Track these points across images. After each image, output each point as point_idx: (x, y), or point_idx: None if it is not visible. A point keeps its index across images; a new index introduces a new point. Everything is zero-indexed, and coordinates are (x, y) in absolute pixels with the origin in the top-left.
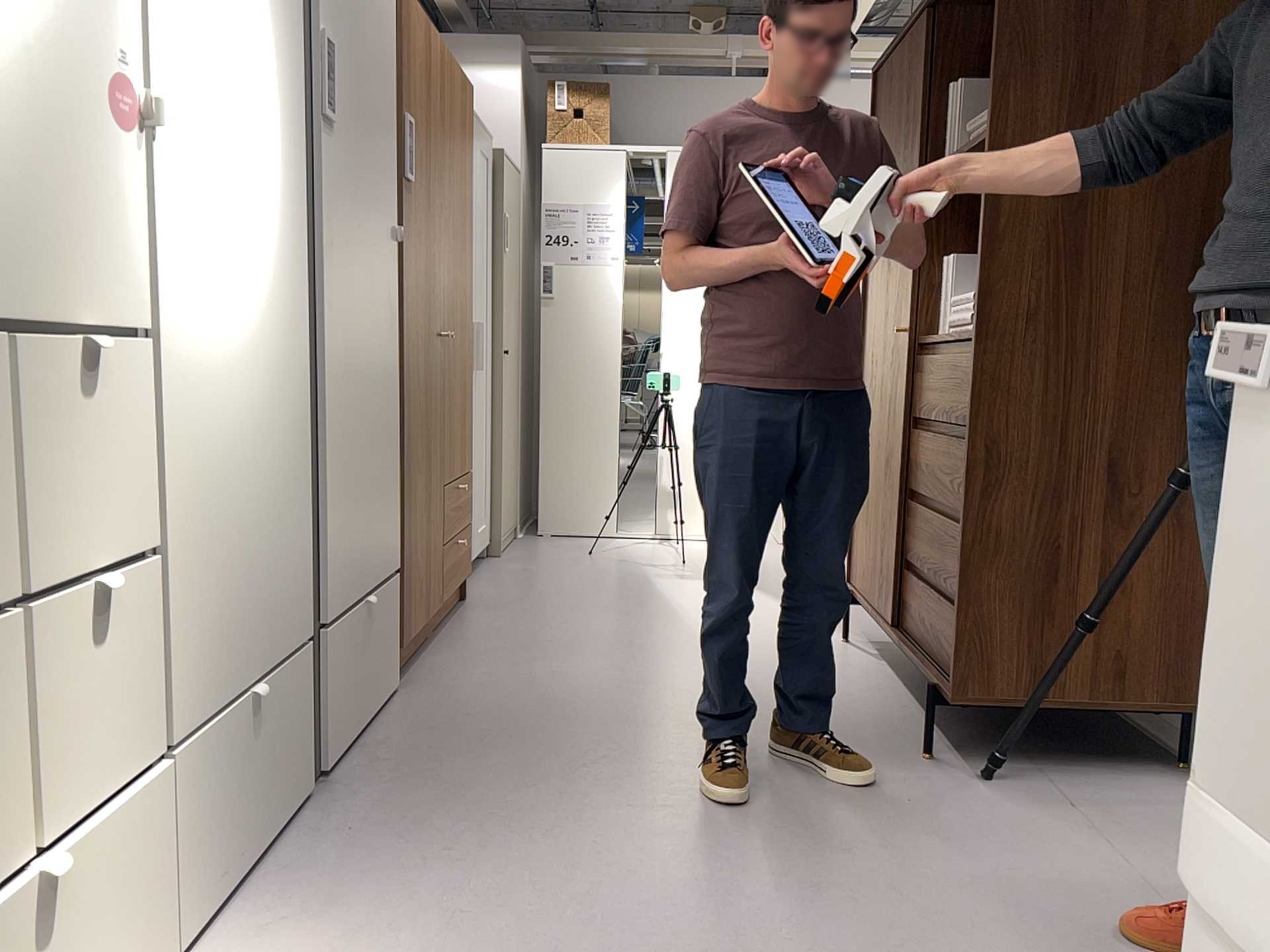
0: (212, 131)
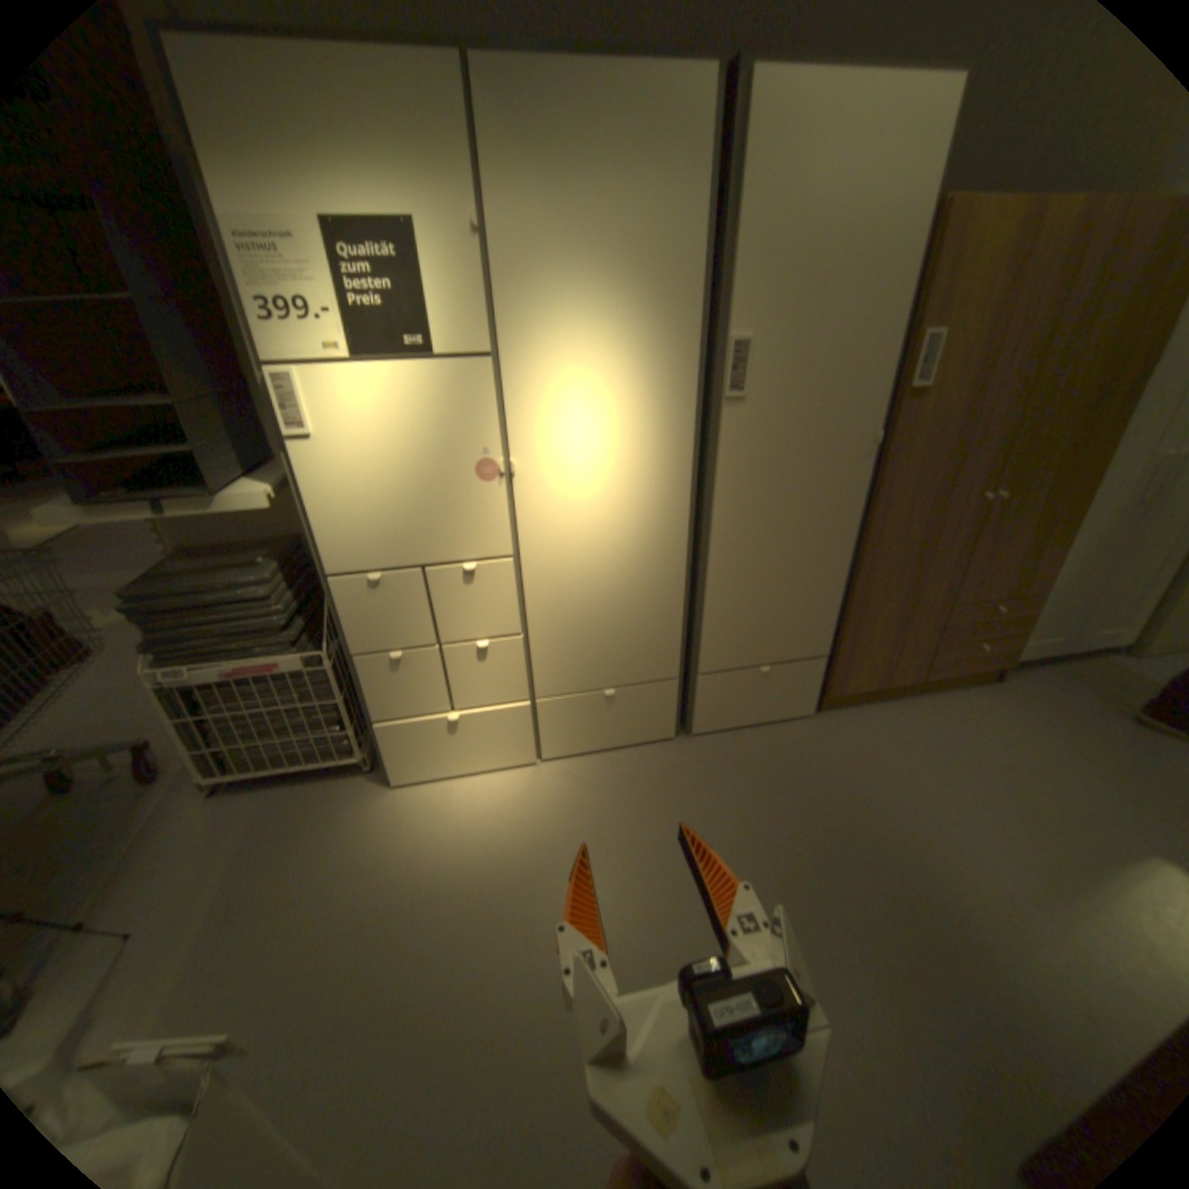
0: (578, 455)
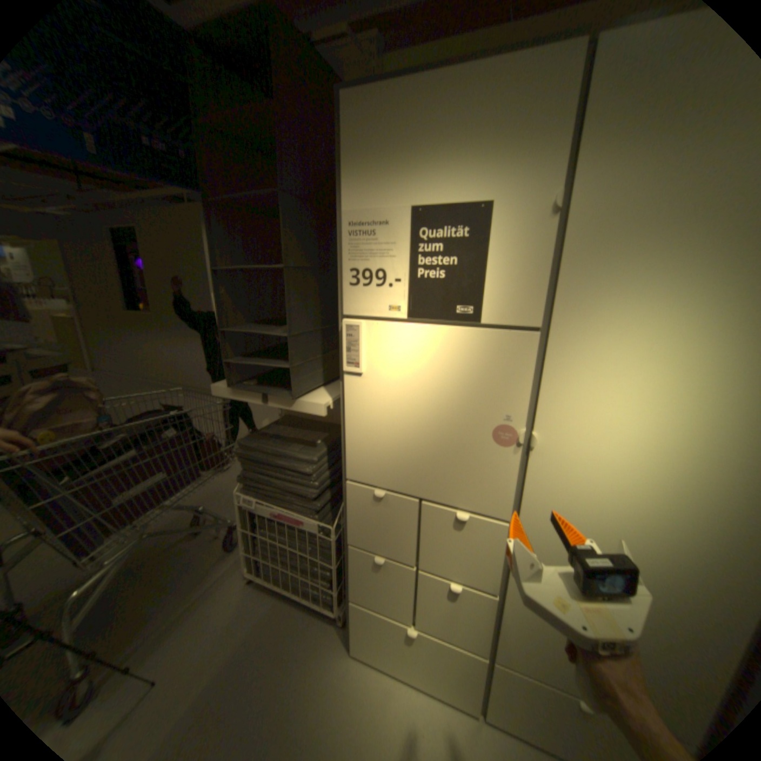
0: (620, 447)
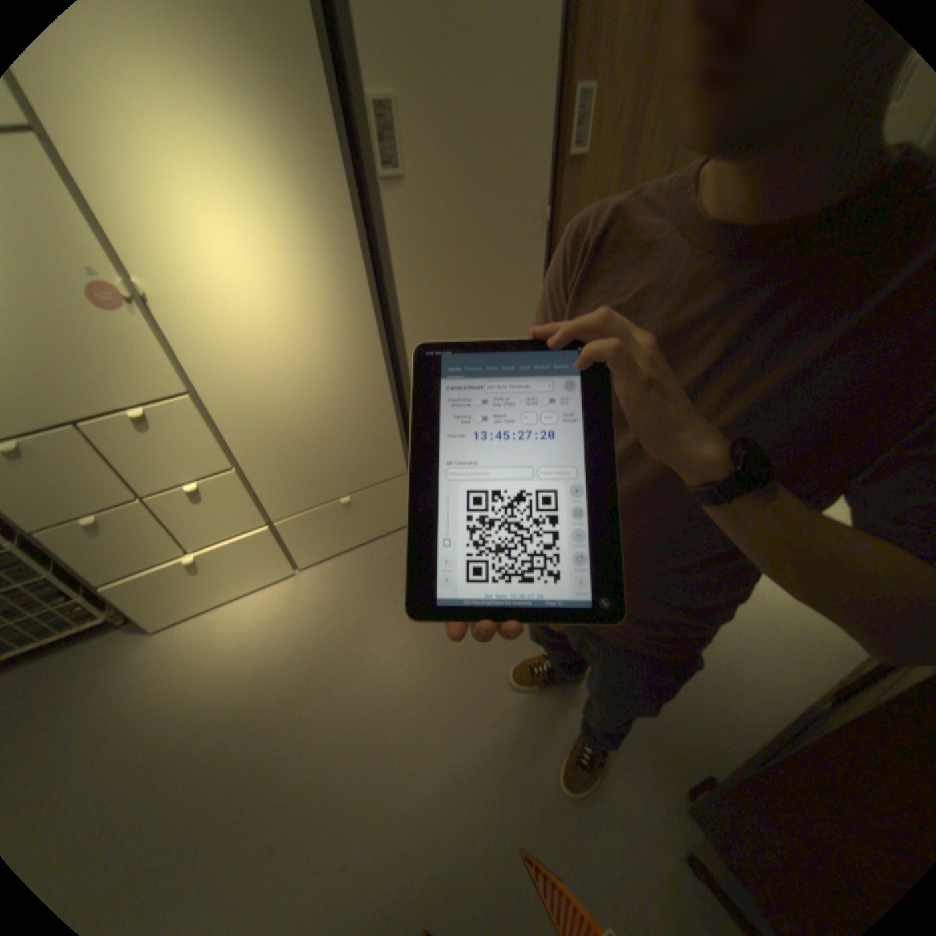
0: (222, 265)
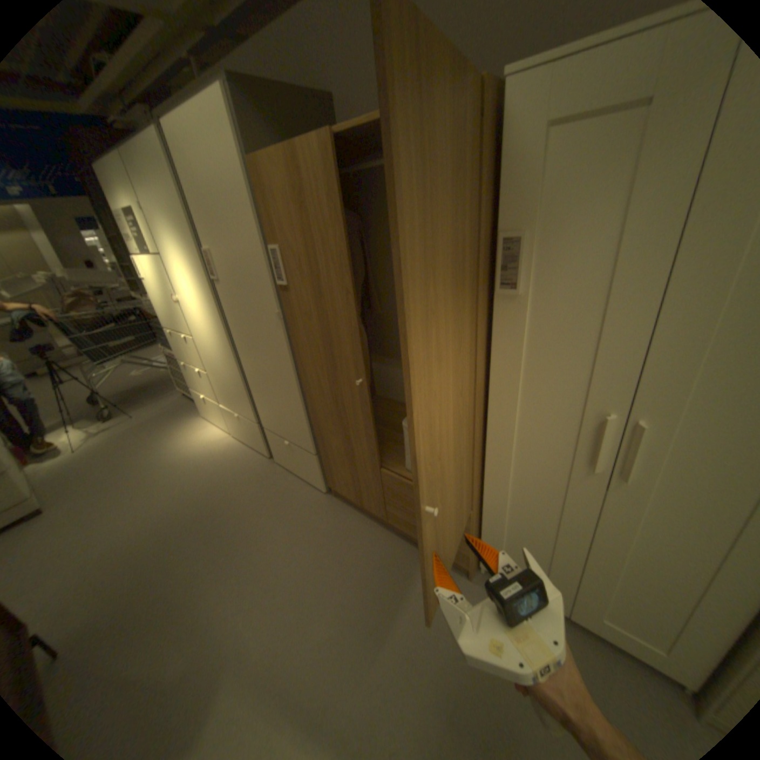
0: (189, 299)
